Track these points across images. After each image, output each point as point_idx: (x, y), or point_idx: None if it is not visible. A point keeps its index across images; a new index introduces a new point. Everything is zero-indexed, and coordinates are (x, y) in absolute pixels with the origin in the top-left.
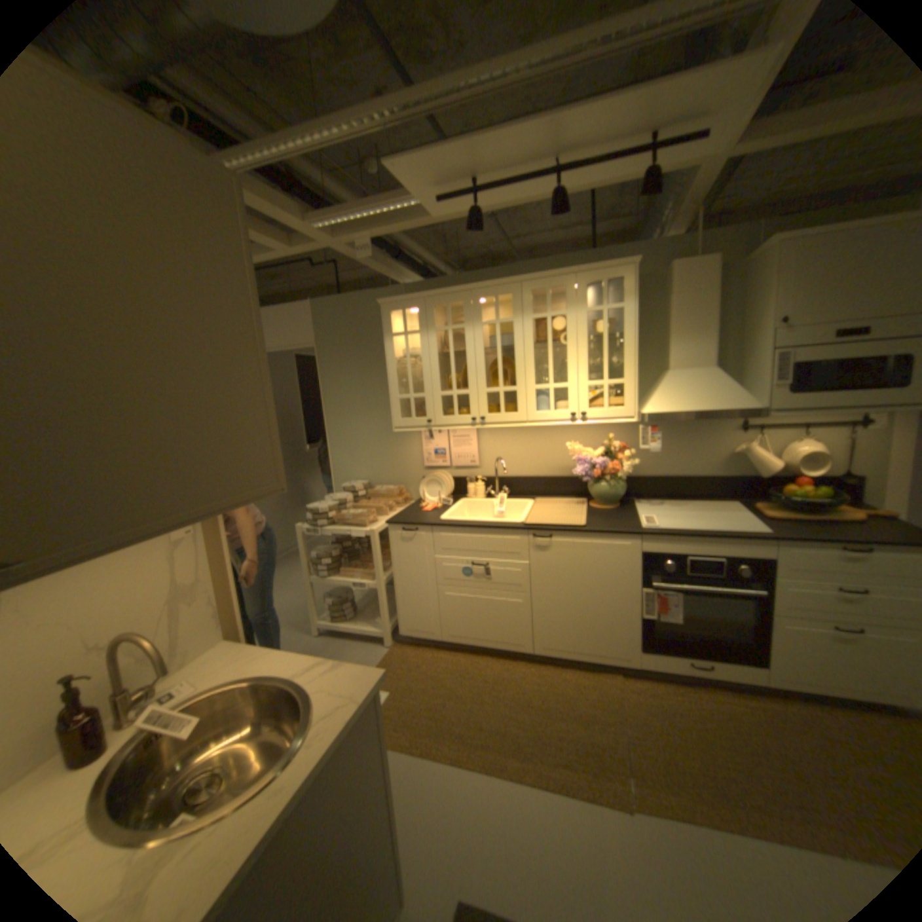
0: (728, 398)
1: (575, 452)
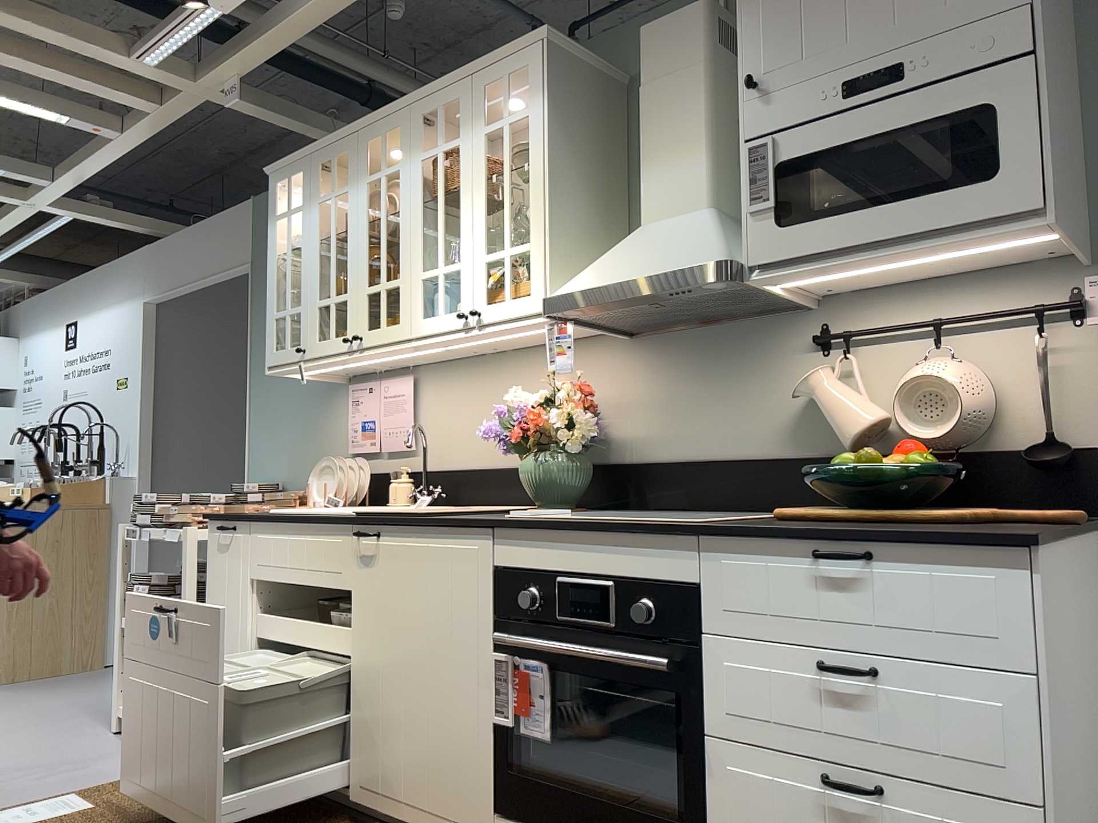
0: (679, 253)
1: (516, 403)
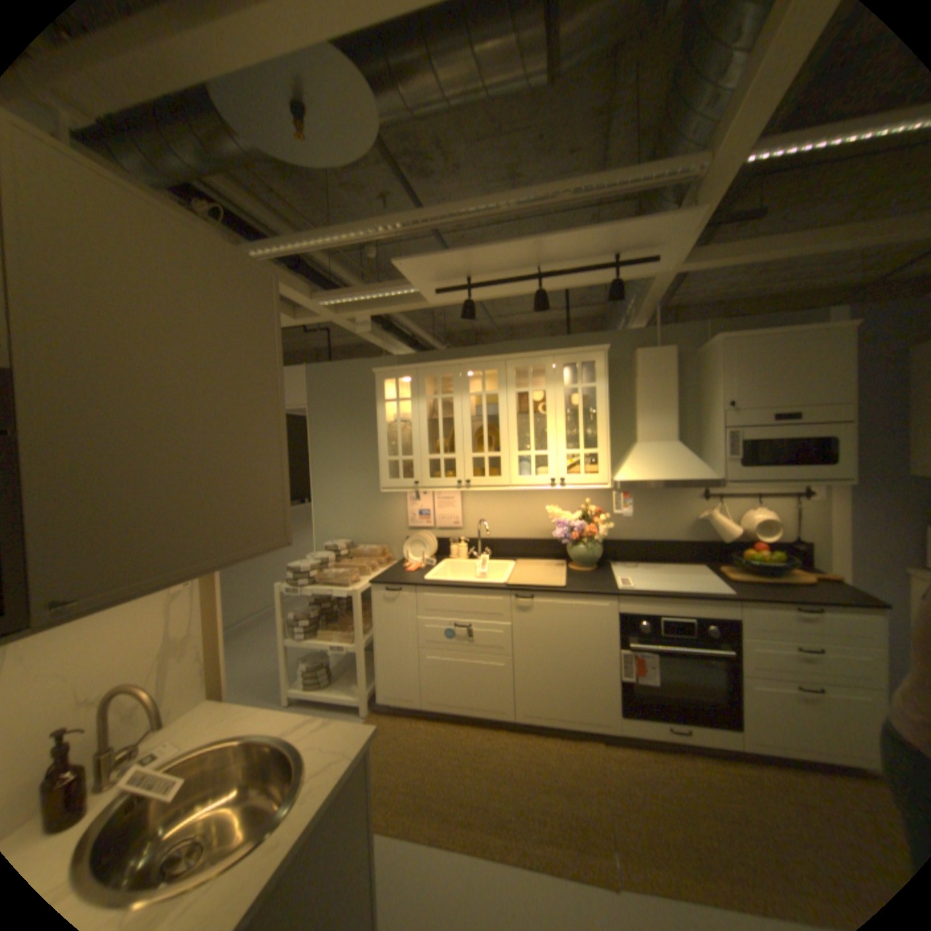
0: (689, 469)
1: (554, 515)
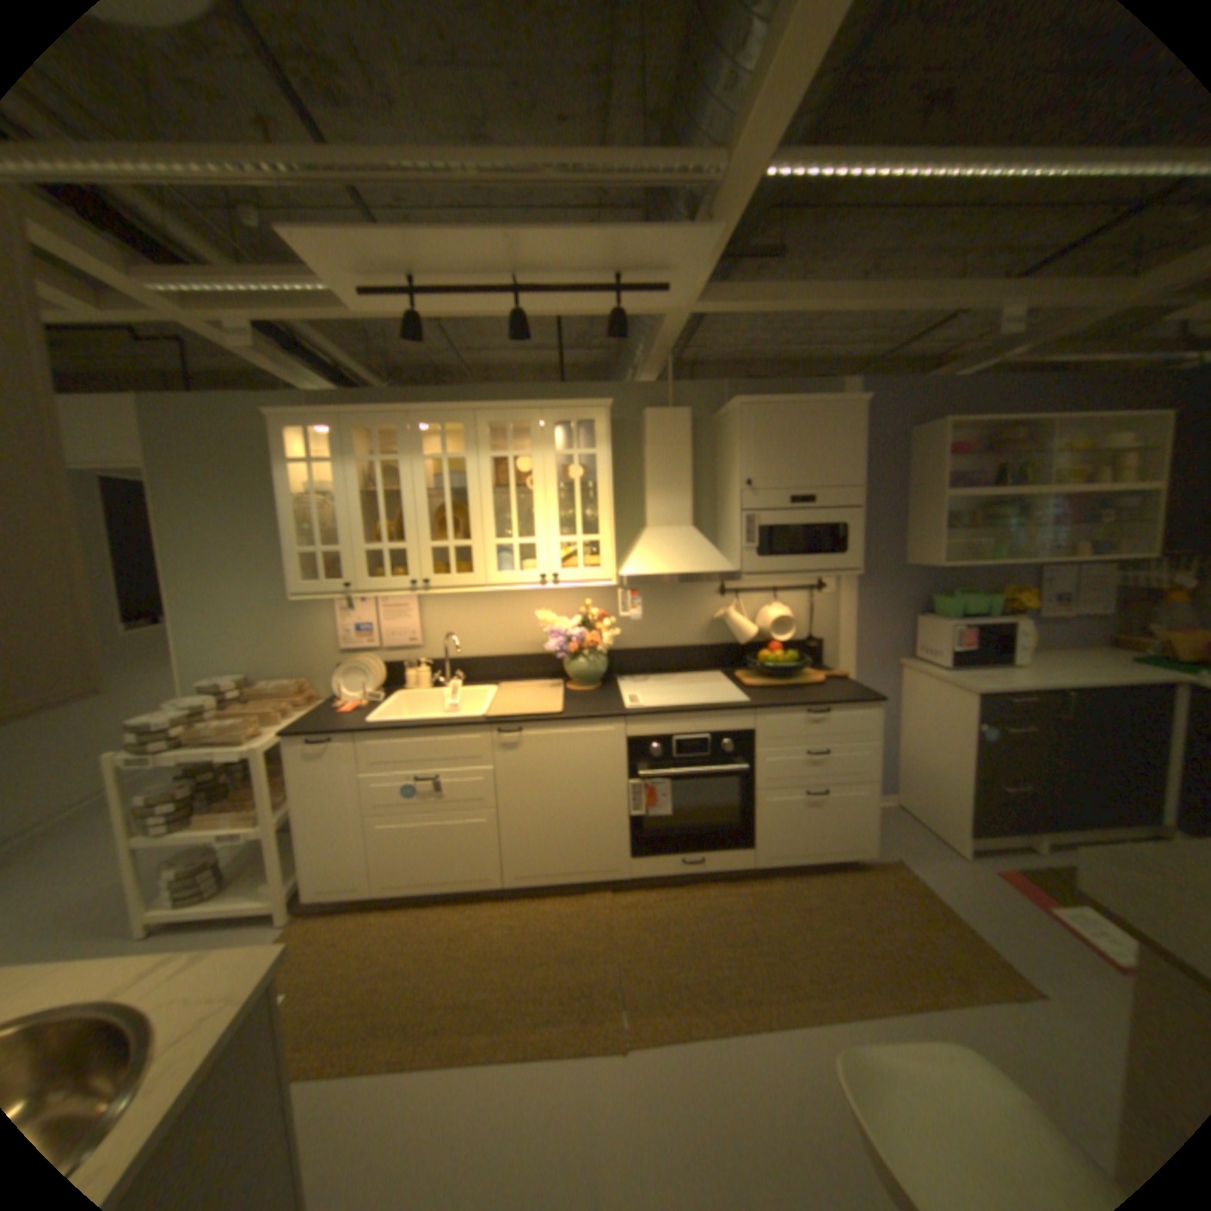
0: (704, 561)
1: (548, 622)
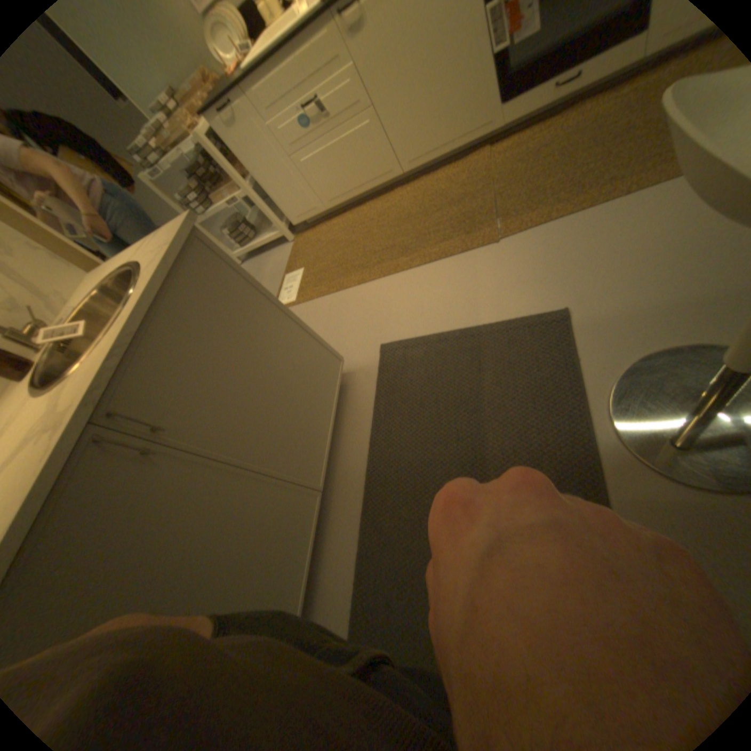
0: None
1: None
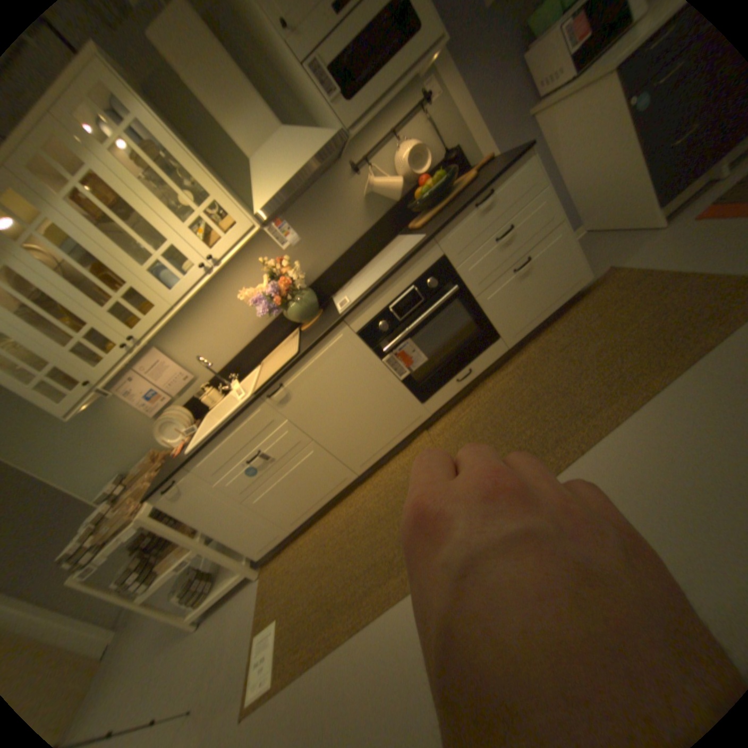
0: (308, 145)
1: (250, 296)
